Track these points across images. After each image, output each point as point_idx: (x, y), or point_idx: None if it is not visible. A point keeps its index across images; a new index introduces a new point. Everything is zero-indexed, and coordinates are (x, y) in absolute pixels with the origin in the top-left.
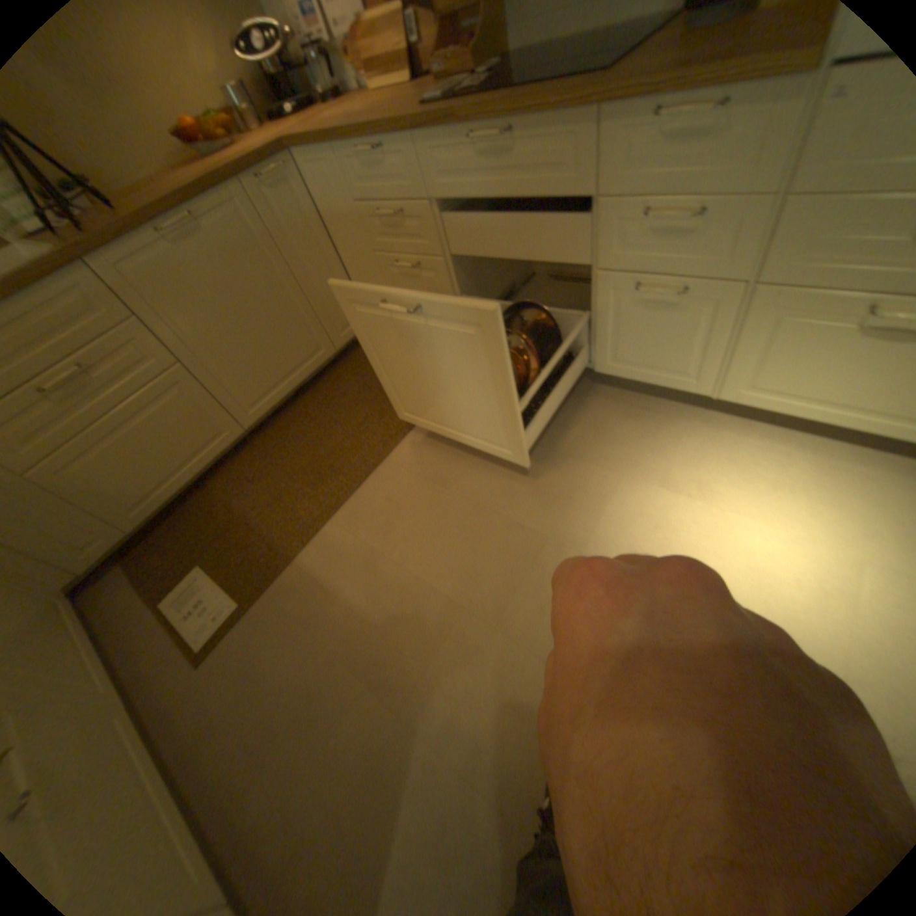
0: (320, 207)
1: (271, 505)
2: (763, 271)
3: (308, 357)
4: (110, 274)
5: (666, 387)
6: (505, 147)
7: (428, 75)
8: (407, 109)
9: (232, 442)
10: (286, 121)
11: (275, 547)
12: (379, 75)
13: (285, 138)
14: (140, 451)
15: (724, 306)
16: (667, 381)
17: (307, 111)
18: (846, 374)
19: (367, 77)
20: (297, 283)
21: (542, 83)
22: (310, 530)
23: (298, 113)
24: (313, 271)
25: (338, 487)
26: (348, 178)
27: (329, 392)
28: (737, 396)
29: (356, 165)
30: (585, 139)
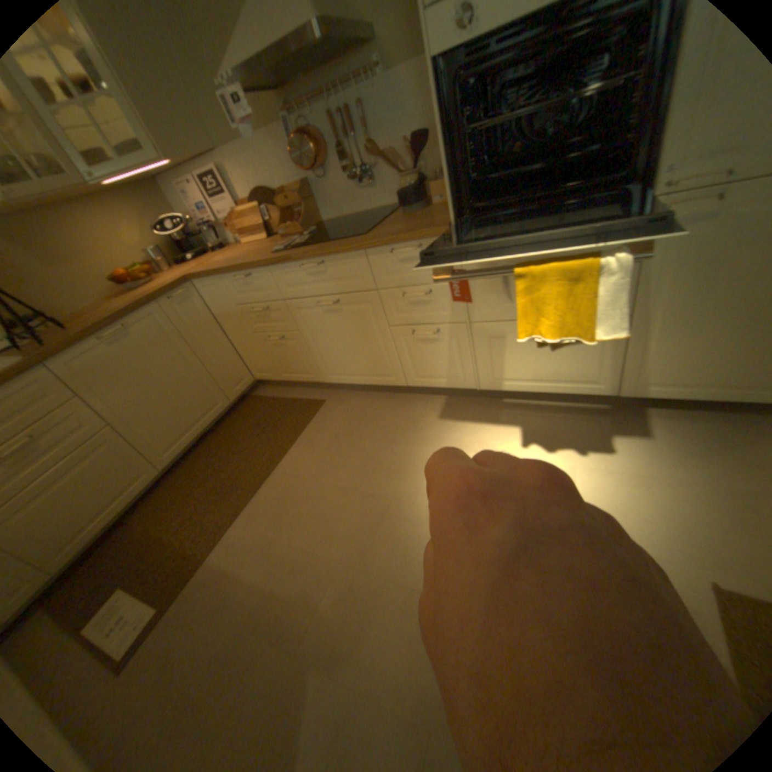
0: (214, 310)
1: (184, 524)
2: (471, 316)
3: (209, 409)
4: (63, 369)
5: (451, 387)
6: (323, 270)
7: (278, 234)
8: (265, 255)
9: (149, 482)
10: (189, 264)
11: (188, 556)
12: (248, 236)
13: (189, 275)
14: (73, 498)
15: (461, 336)
16: (450, 384)
17: (203, 257)
18: (533, 362)
19: (240, 237)
20: (199, 359)
21: (336, 241)
22: (217, 535)
23: (197, 258)
24: (211, 350)
25: (238, 498)
26: (232, 293)
27: (227, 432)
28: (489, 385)
29: (236, 286)
30: (363, 264)
